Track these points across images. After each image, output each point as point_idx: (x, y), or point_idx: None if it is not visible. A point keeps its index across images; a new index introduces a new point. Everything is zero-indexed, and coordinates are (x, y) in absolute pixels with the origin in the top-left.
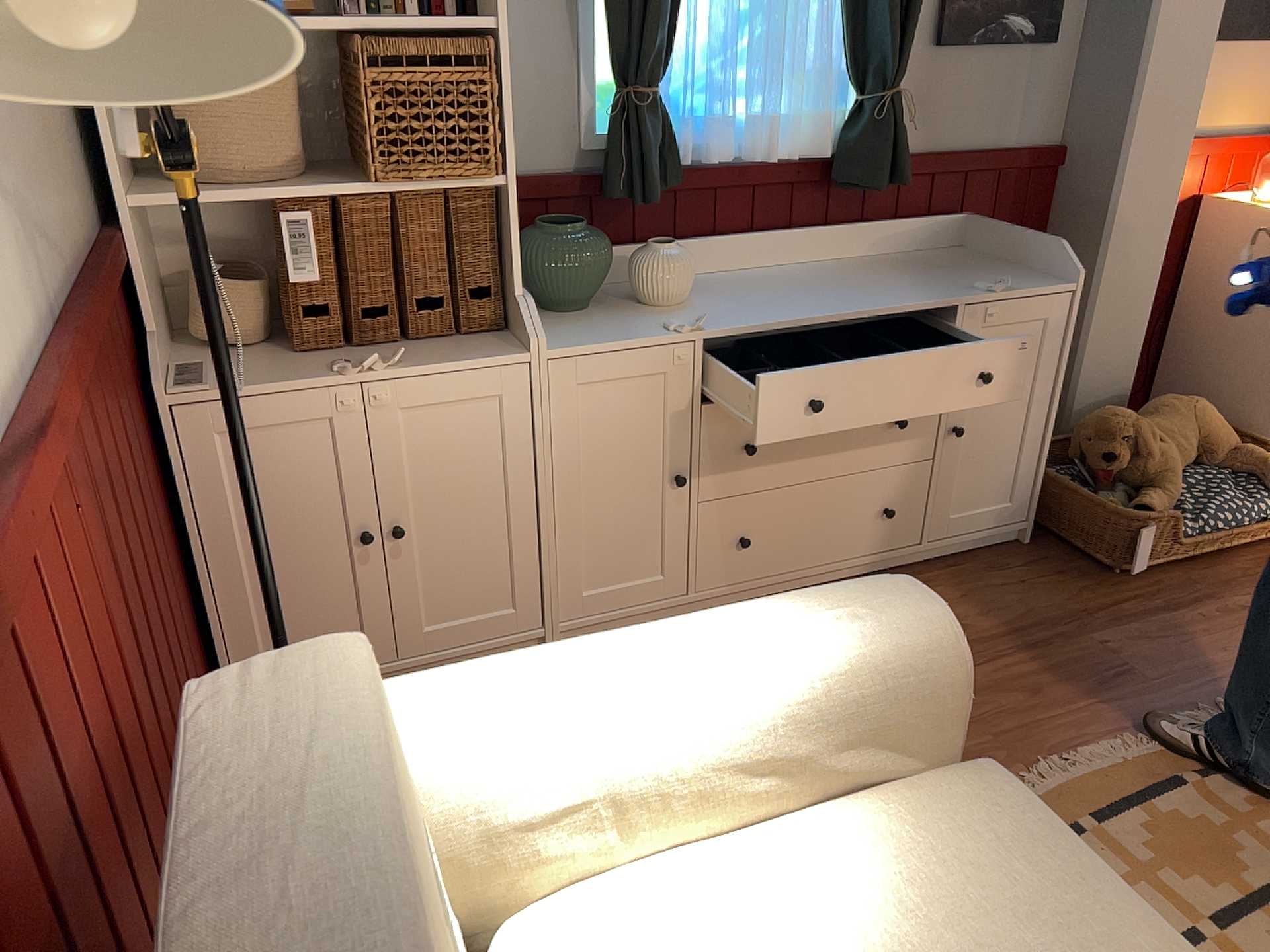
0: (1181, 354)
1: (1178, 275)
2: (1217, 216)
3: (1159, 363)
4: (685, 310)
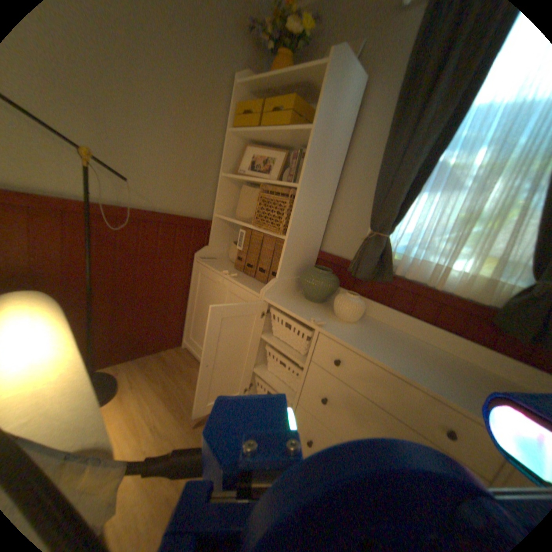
0: None
1: None
2: None
3: None
4: (342, 324)
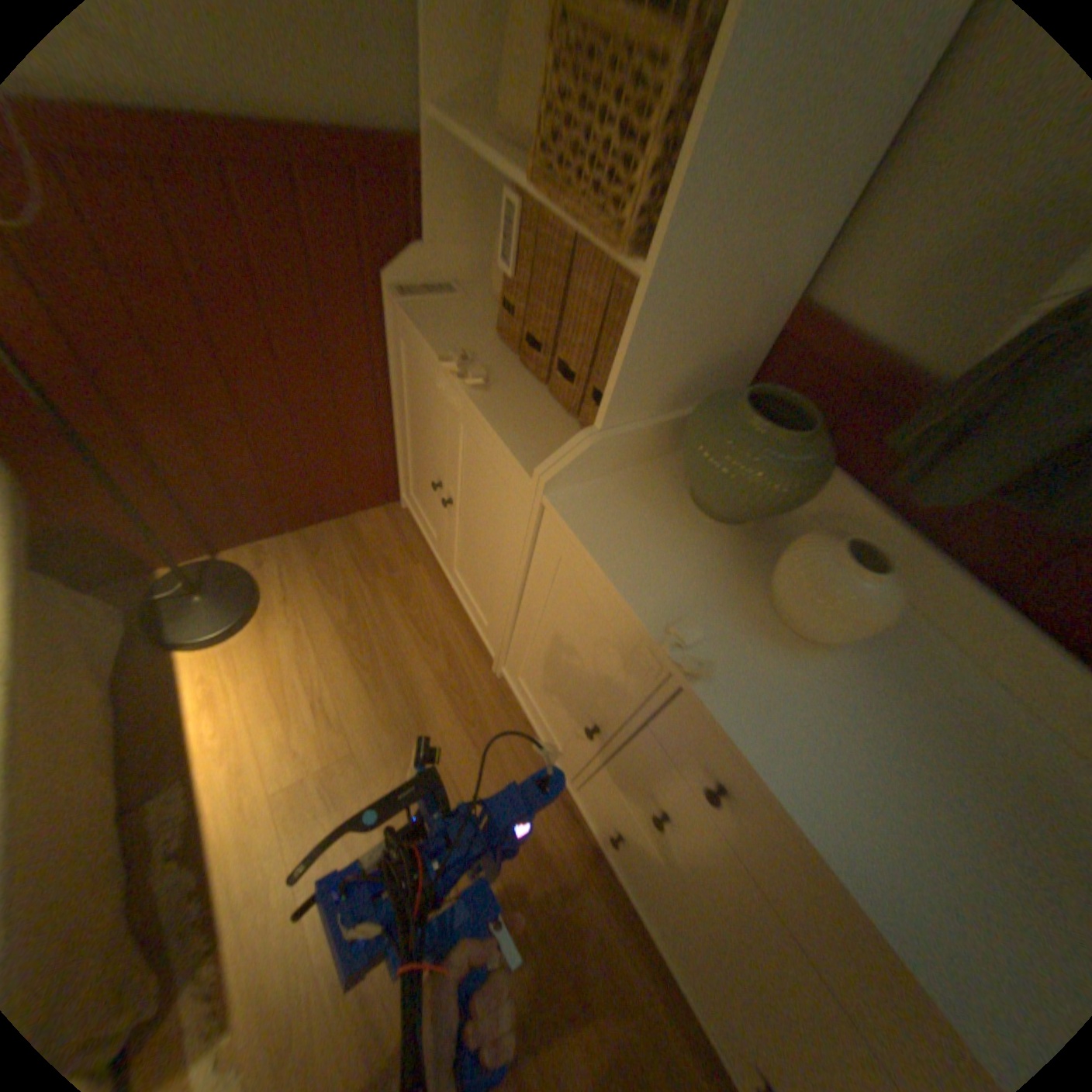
0: None
1: None
2: None
3: None
4: (782, 648)
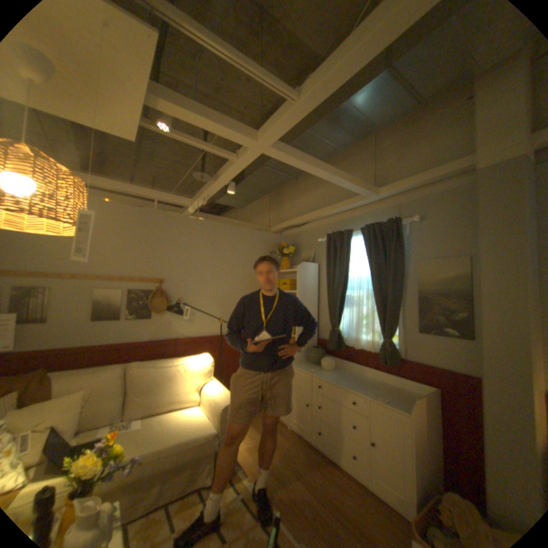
0: None
1: None
2: None
3: None
4: (323, 372)
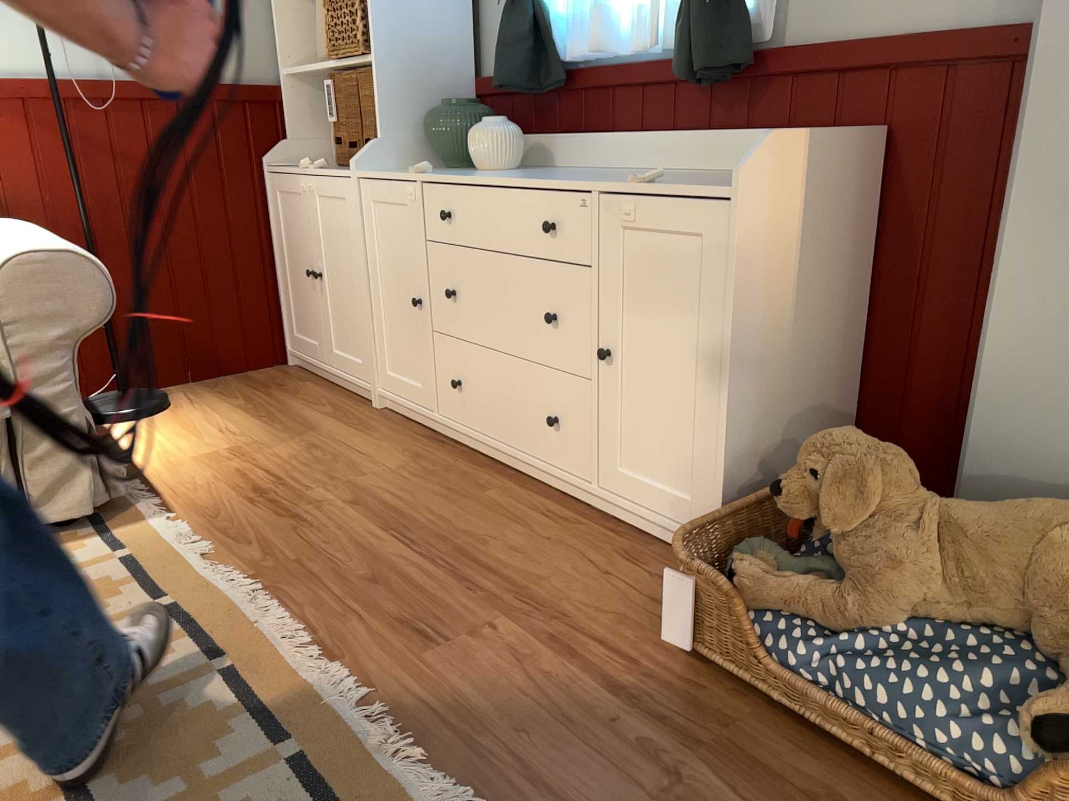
0: None
1: None
2: None
3: None
4: (472, 173)
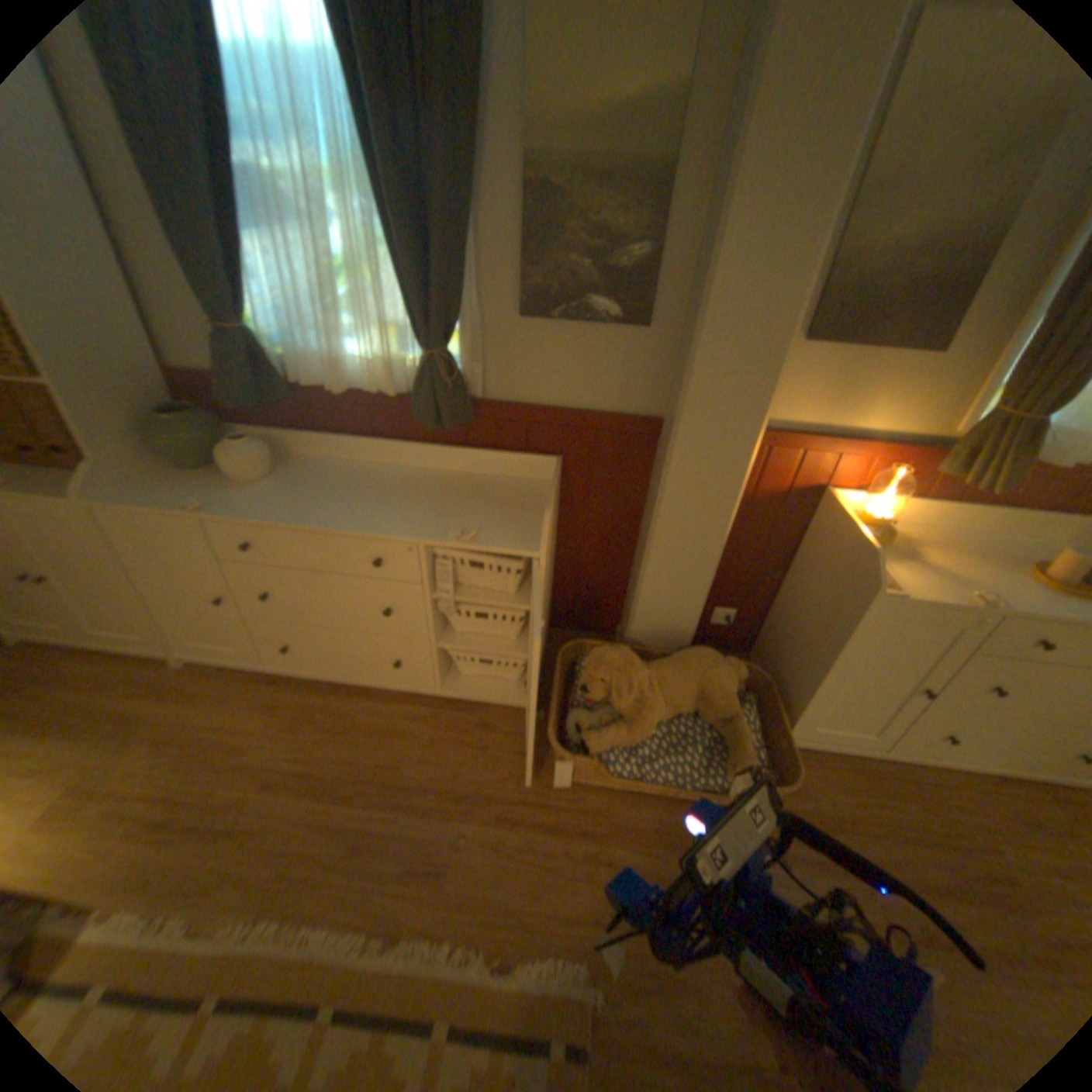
0: (779, 611)
1: (794, 547)
2: (826, 511)
3: (767, 609)
4: (240, 489)
